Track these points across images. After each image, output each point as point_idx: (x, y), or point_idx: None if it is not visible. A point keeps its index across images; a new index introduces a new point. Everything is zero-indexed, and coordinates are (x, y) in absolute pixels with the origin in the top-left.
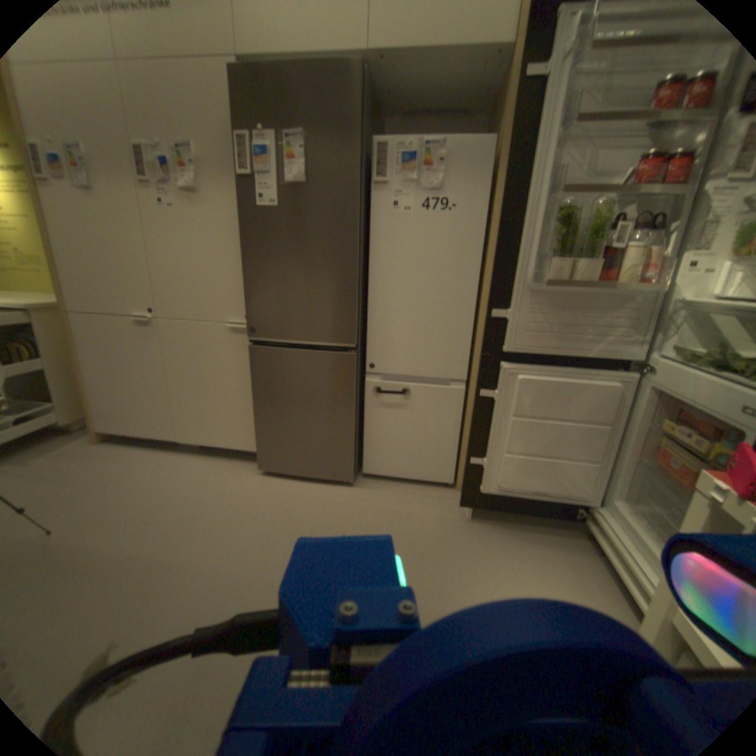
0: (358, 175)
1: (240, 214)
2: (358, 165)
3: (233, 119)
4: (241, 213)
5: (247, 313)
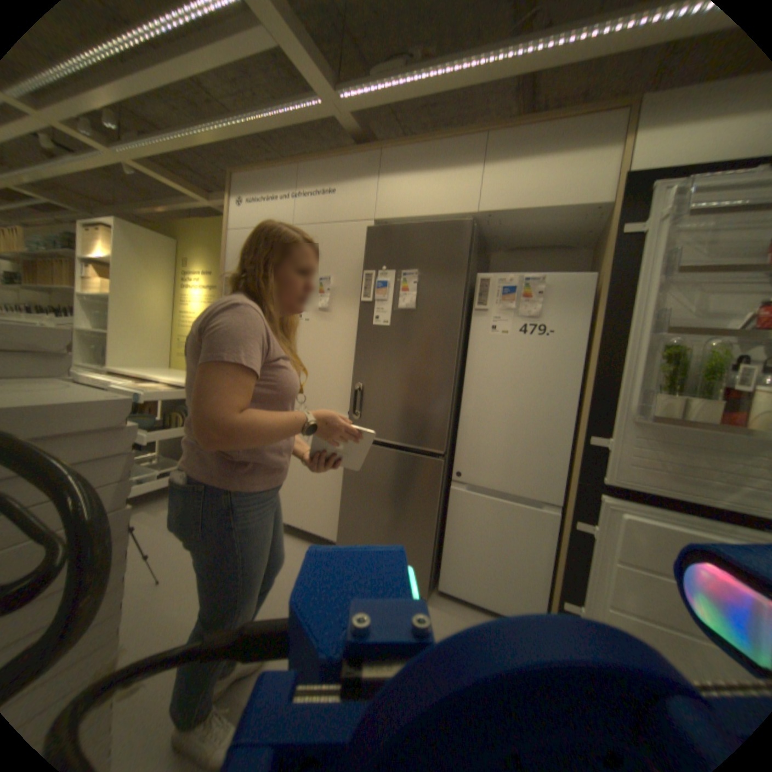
0: (460, 305)
1: (358, 329)
2: (462, 297)
3: (365, 261)
4: (359, 329)
5: (350, 410)
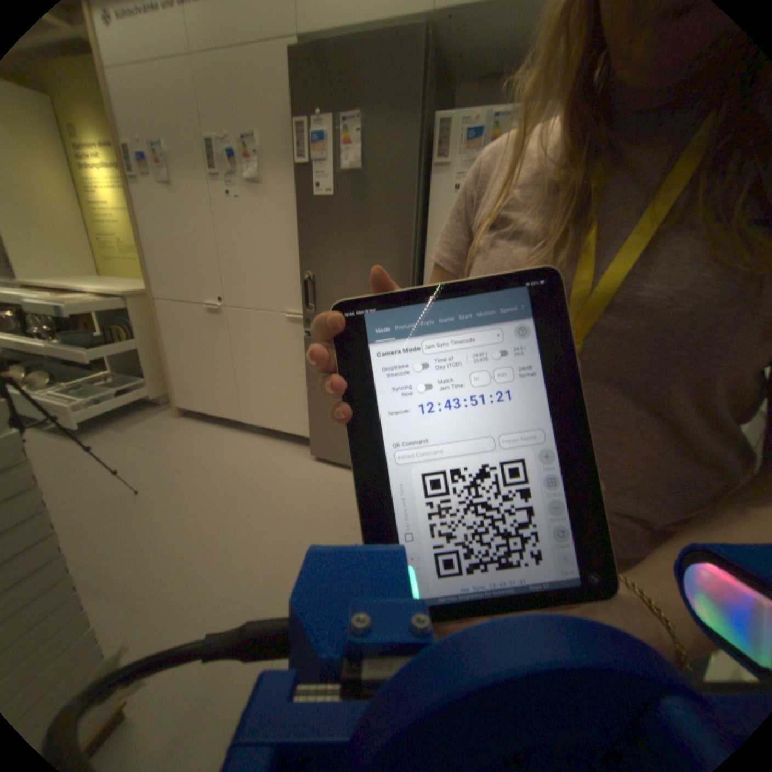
0: (416, 158)
1: (299, 203)
2: (417, 146)
3: (294, 104)
4: (300, 203)
5: (304, 304)
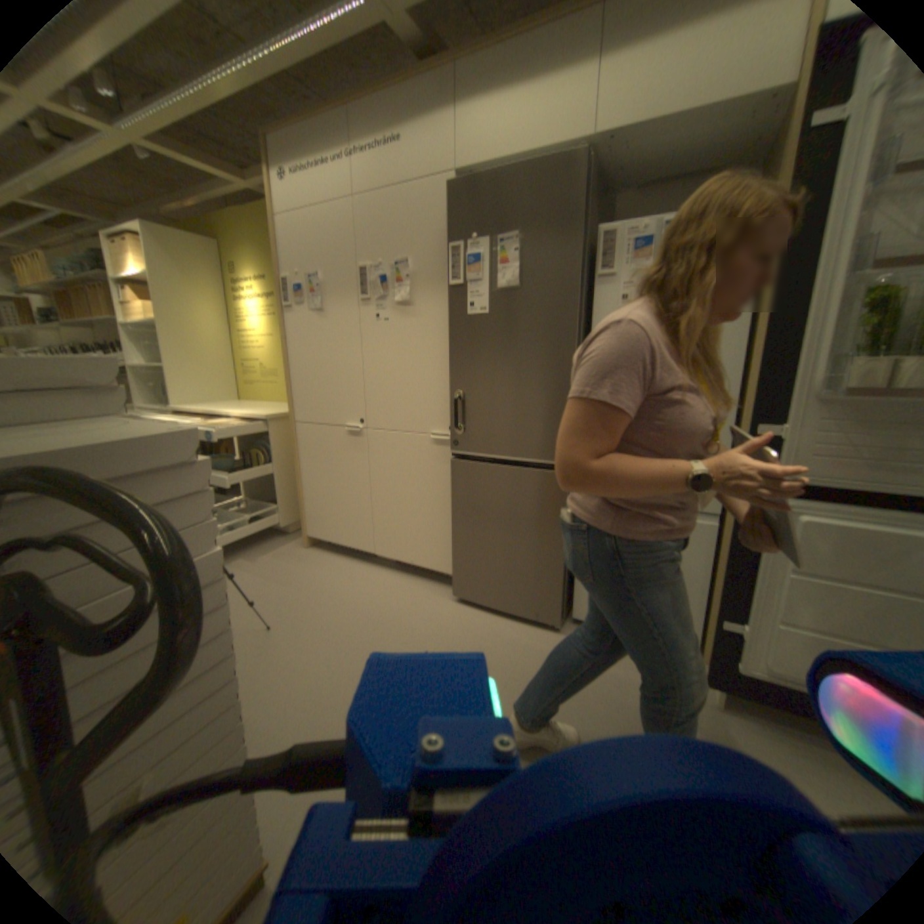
0: (579, 271)
1: (450, 322)
2: (579, 260)
3: (450, 230)
4: (451, 322)
5: (451, 424)
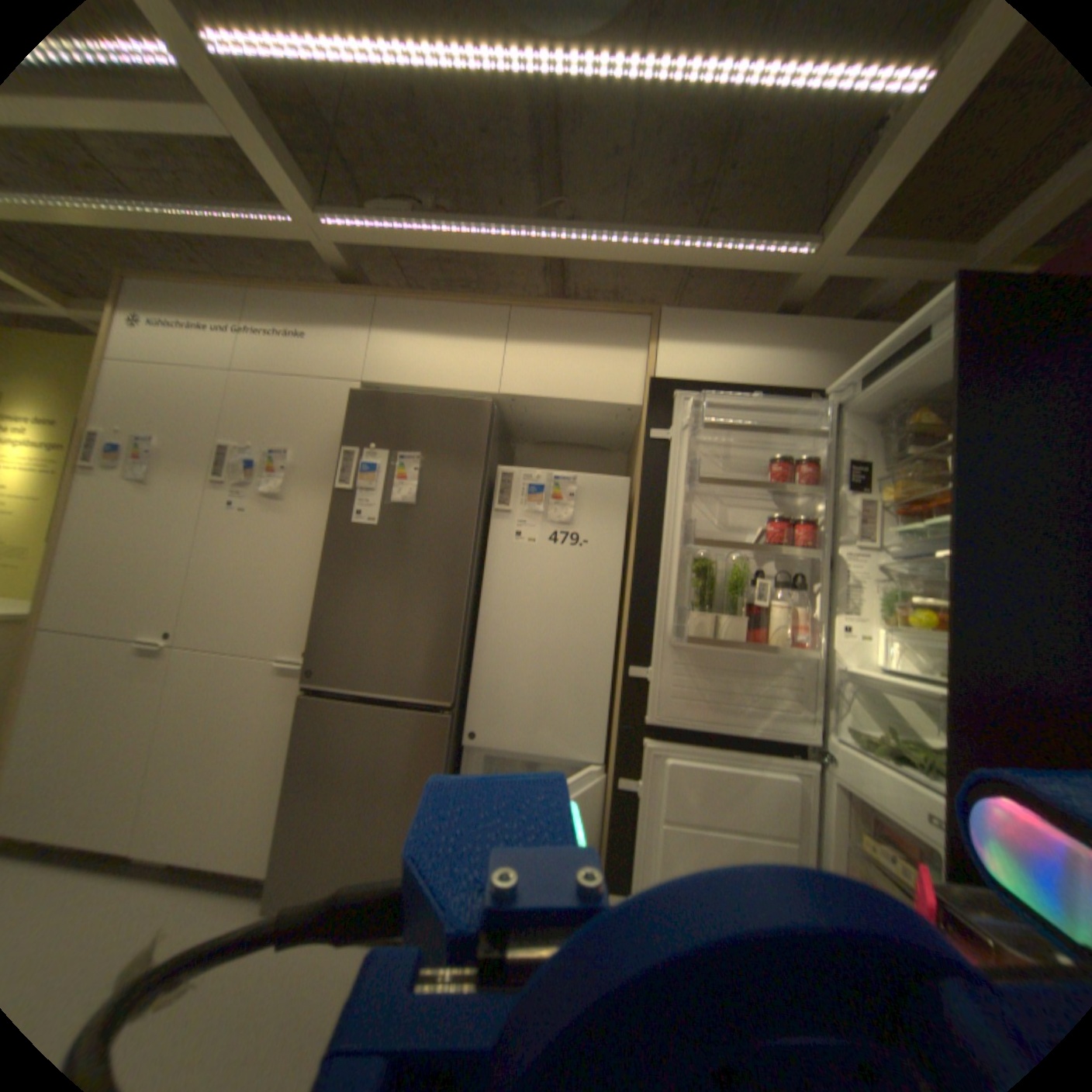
0: (477, 503)
1: (329, 529)
2: (478, 493)
3: (346, 436)
4: (330, 528)
5: (308, 650)
